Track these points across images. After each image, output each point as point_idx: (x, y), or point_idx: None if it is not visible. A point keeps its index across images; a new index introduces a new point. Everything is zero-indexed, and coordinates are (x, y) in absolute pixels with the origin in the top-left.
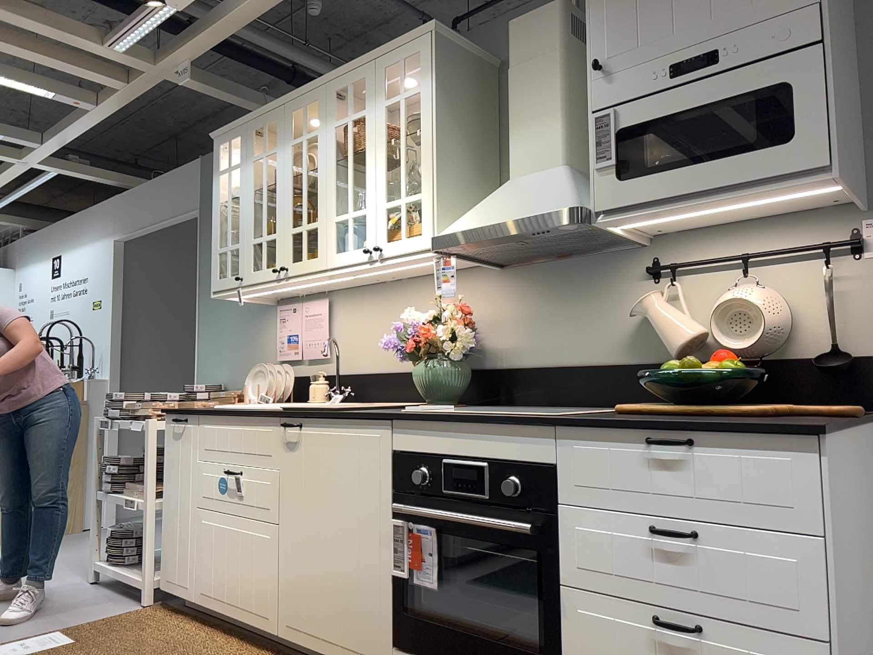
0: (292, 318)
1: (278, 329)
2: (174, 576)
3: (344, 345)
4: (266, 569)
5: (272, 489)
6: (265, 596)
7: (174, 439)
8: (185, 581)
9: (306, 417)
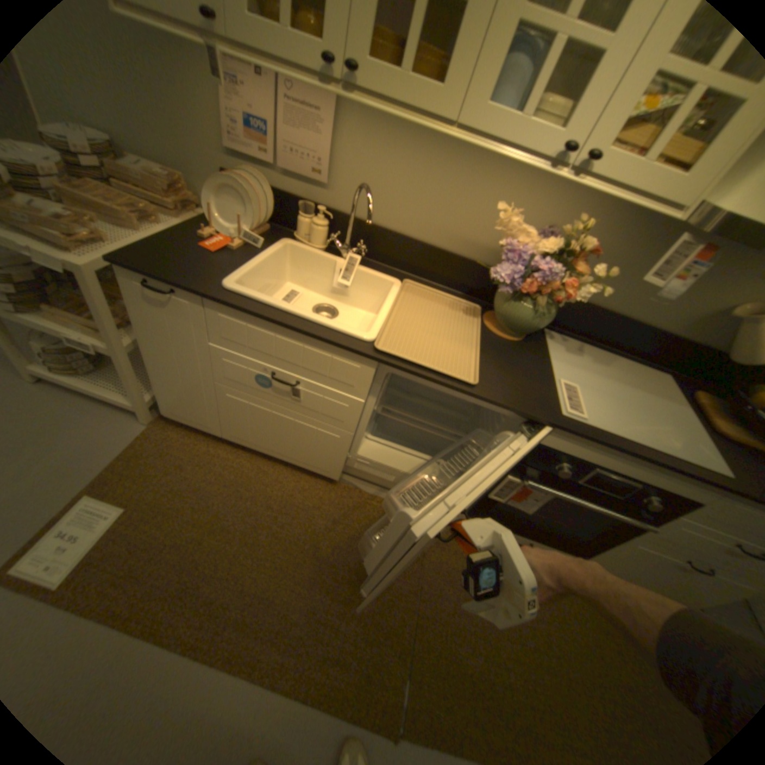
0: (256, 88)
1: (224, 94)
2: (186, 416)
3: (346, 168)
4: (332, 451)
5: (352, 411)
6: (329, 463)
7: (148, 305)
8: (207, 424)
9: (431, 382)
